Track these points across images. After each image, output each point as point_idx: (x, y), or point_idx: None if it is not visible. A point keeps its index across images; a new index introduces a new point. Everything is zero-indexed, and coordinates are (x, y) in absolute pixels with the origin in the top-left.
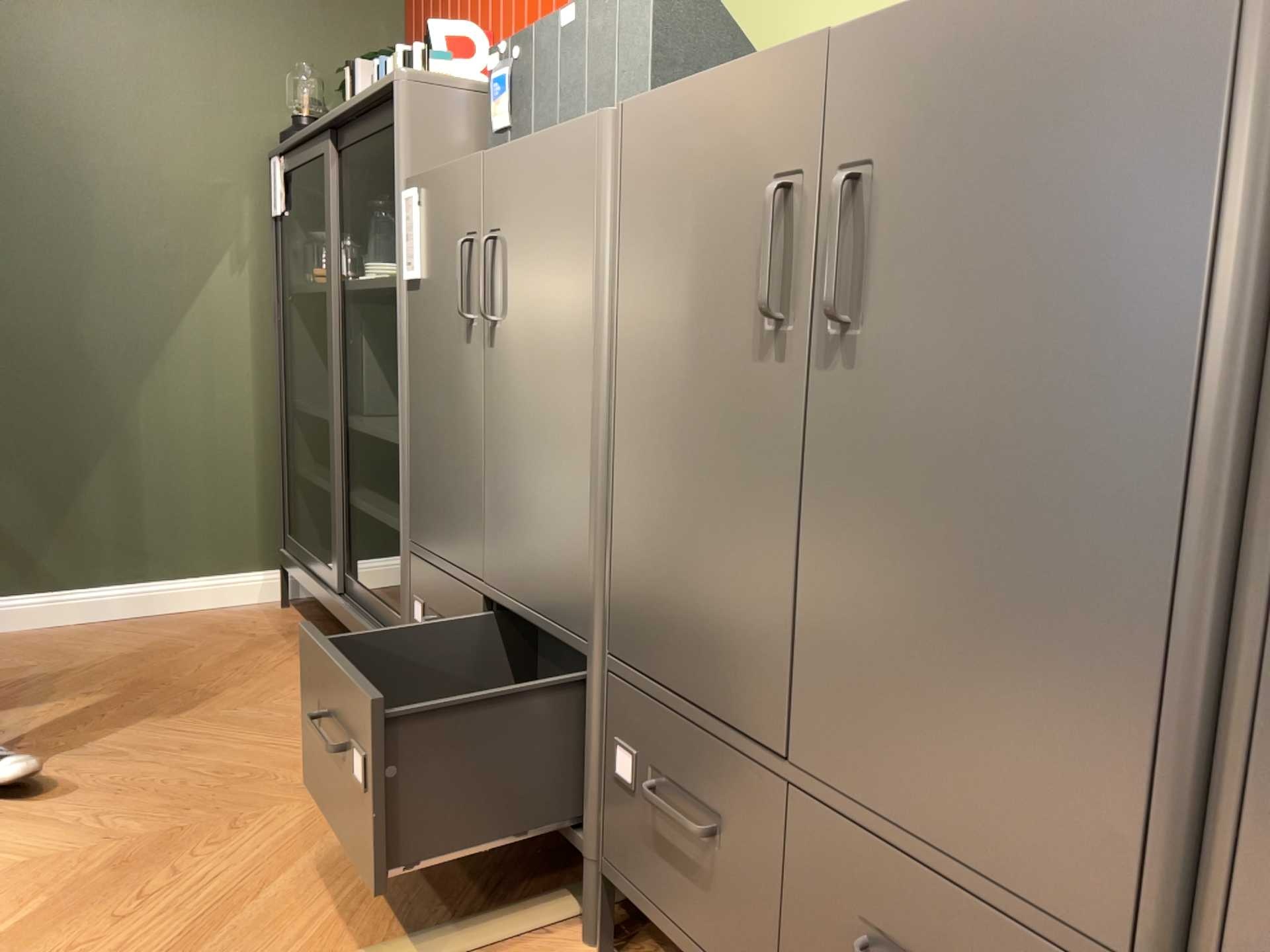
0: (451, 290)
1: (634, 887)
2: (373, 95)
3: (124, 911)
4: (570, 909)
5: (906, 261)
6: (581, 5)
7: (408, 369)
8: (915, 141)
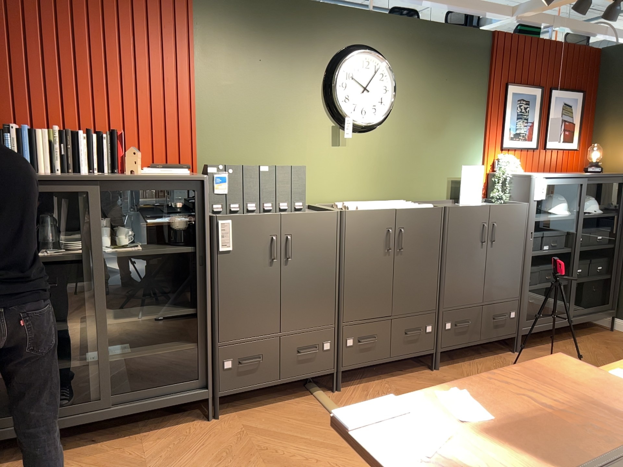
0: (257, 252)
1: (353, 365)
2: (175, 178)
3: (311, 462)
4: (322, 392)
5: (409, 241)
6: (271, 166)
7: (217, 282)
8: (410, 226)
